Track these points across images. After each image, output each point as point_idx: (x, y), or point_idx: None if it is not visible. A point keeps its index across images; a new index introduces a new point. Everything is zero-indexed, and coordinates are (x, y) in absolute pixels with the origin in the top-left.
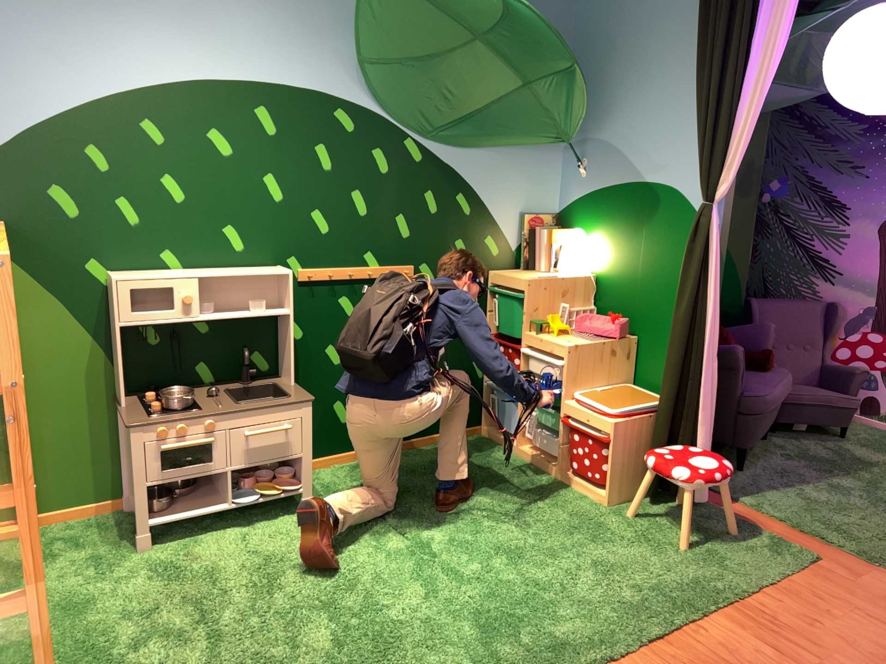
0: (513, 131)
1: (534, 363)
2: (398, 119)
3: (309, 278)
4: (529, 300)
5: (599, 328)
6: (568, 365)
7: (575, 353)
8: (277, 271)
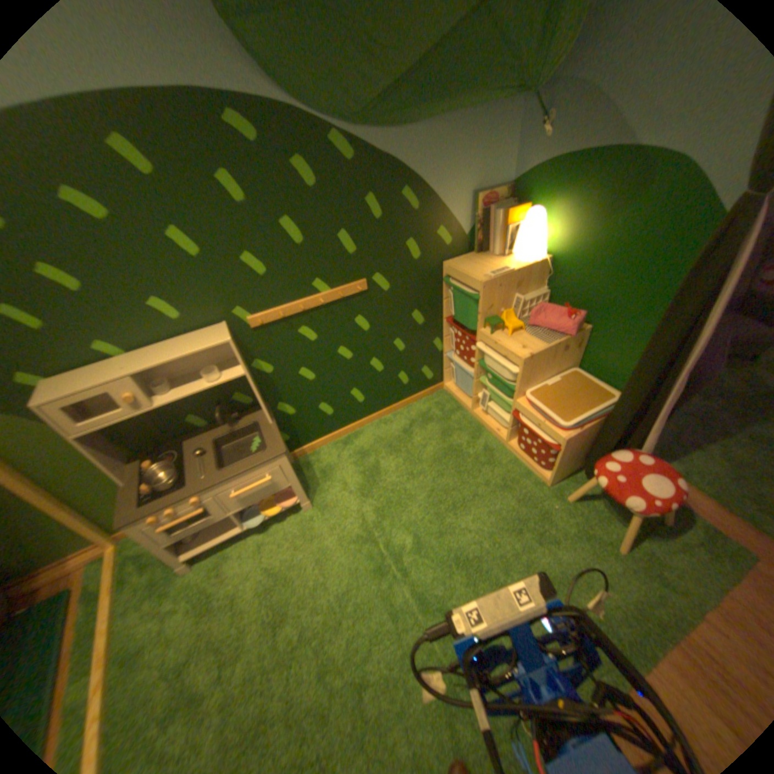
0: (467, 82)
1: (490, 357)
2: (309, 99)
3: (259, 323)
4: (486, 300)
5: (559, 325)
6: (525, 374)
7: (533, 362)
8: (215, 339)
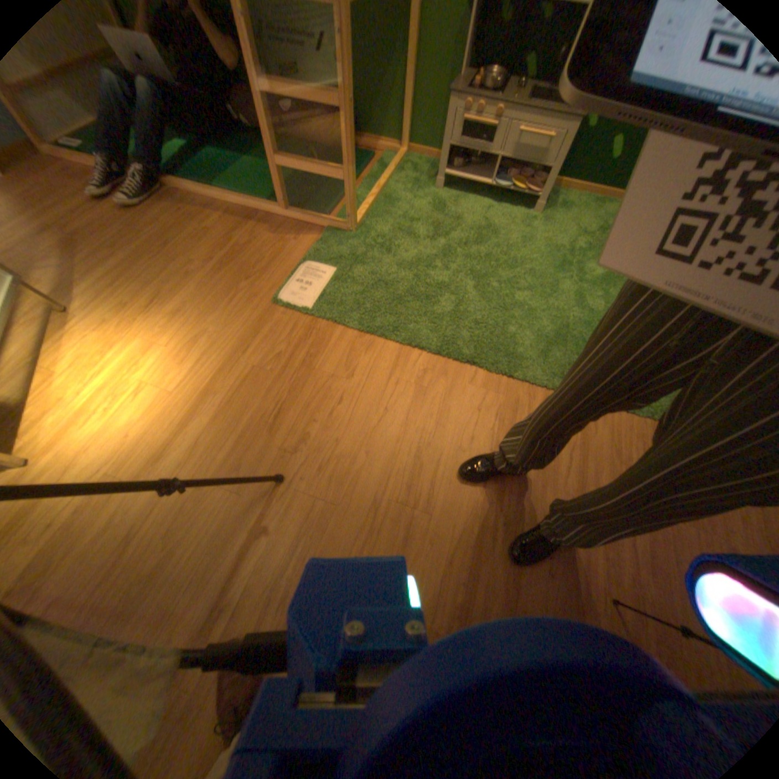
0: None
1: None
2: None
3: None
4: None
5: None
6: None
7: None
8: None
